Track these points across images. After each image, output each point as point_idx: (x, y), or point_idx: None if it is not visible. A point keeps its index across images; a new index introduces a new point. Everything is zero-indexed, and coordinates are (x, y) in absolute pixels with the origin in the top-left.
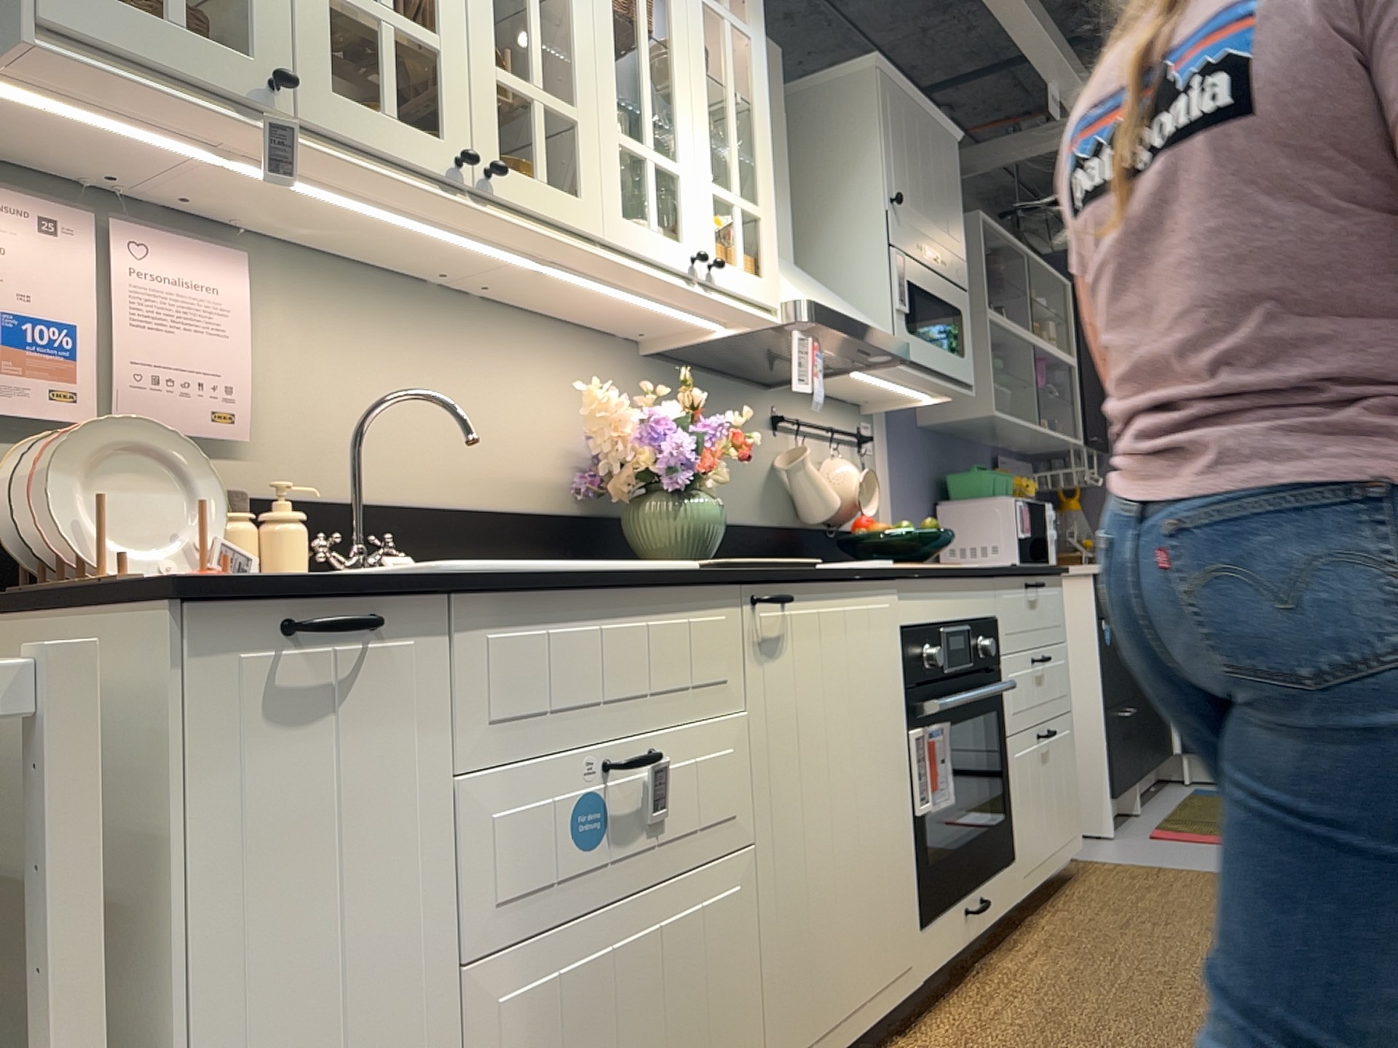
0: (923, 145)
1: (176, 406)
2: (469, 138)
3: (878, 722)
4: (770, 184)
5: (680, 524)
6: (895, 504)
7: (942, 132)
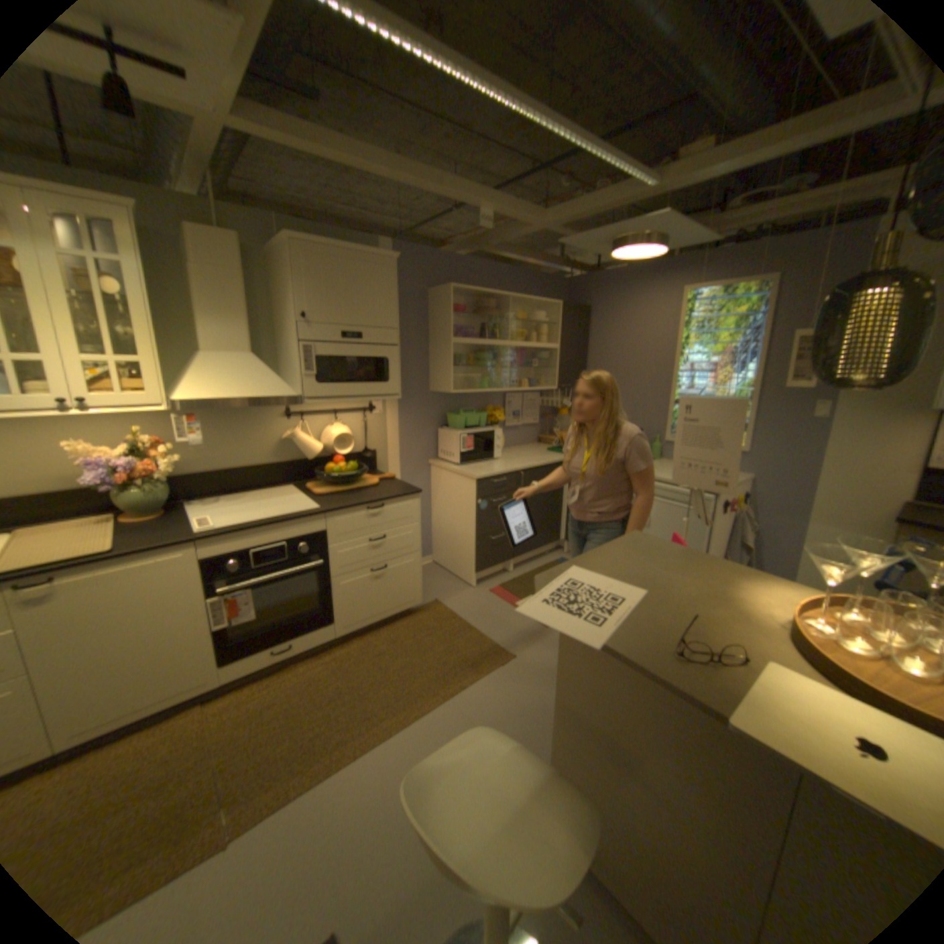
0: (343, 273)
1: None
2: None
3: (167, 604)
4: (147, 341)
5: (121, 502)
6: (399, 434)
7: (371, 258)
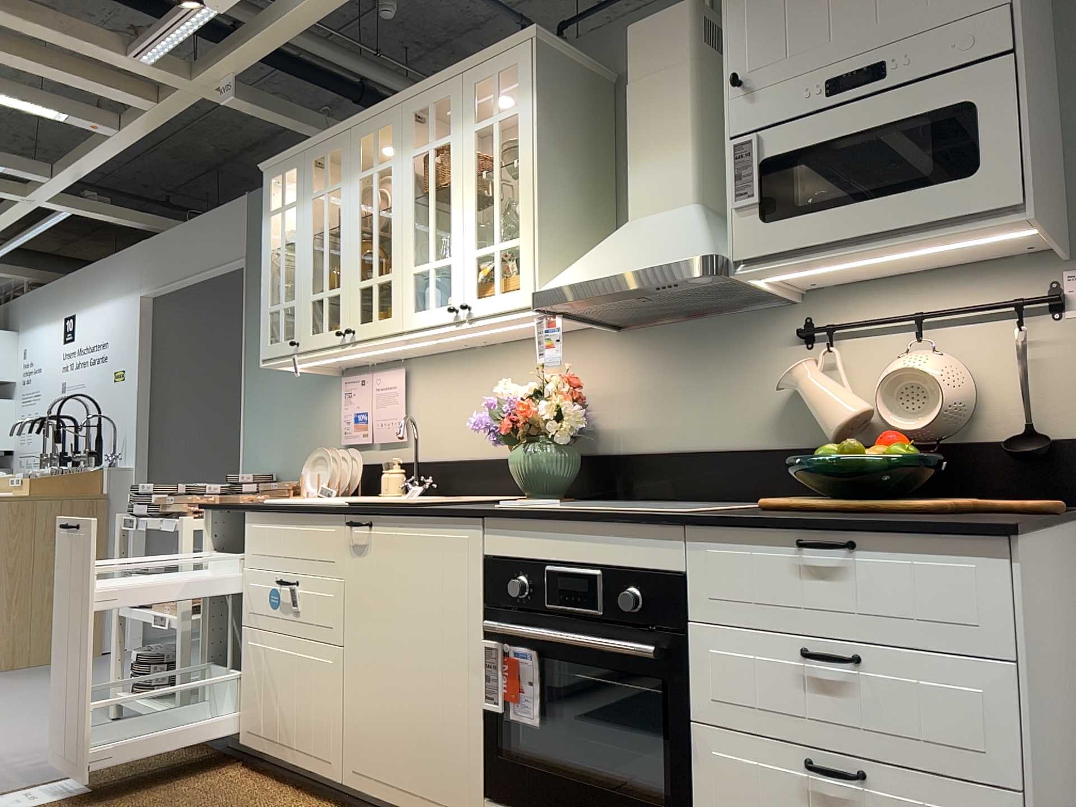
0: None
1: (385, 432)
2: (347, 321)
3: (444, 620)
4: (527, 212)
5: (511, 467)
6: None
7: None
